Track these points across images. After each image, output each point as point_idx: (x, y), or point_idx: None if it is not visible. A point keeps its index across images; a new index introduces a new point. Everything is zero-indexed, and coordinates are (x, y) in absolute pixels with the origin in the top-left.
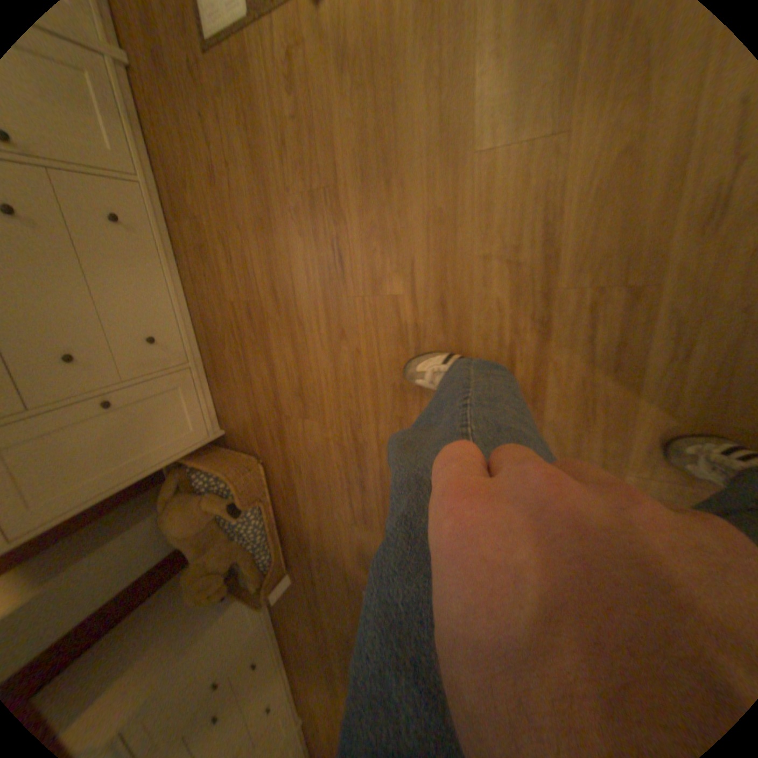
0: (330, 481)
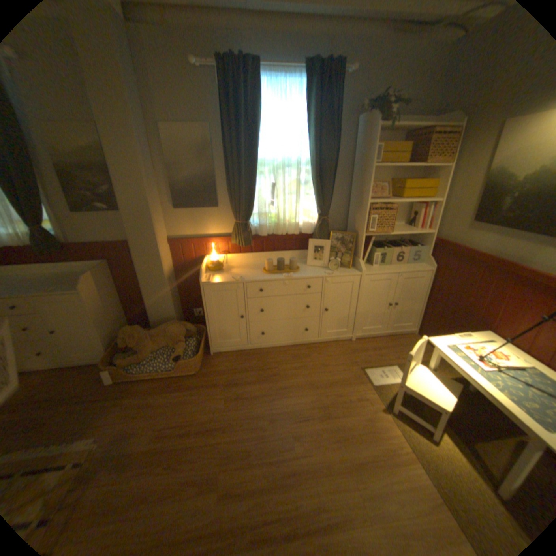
0: (185, 418)
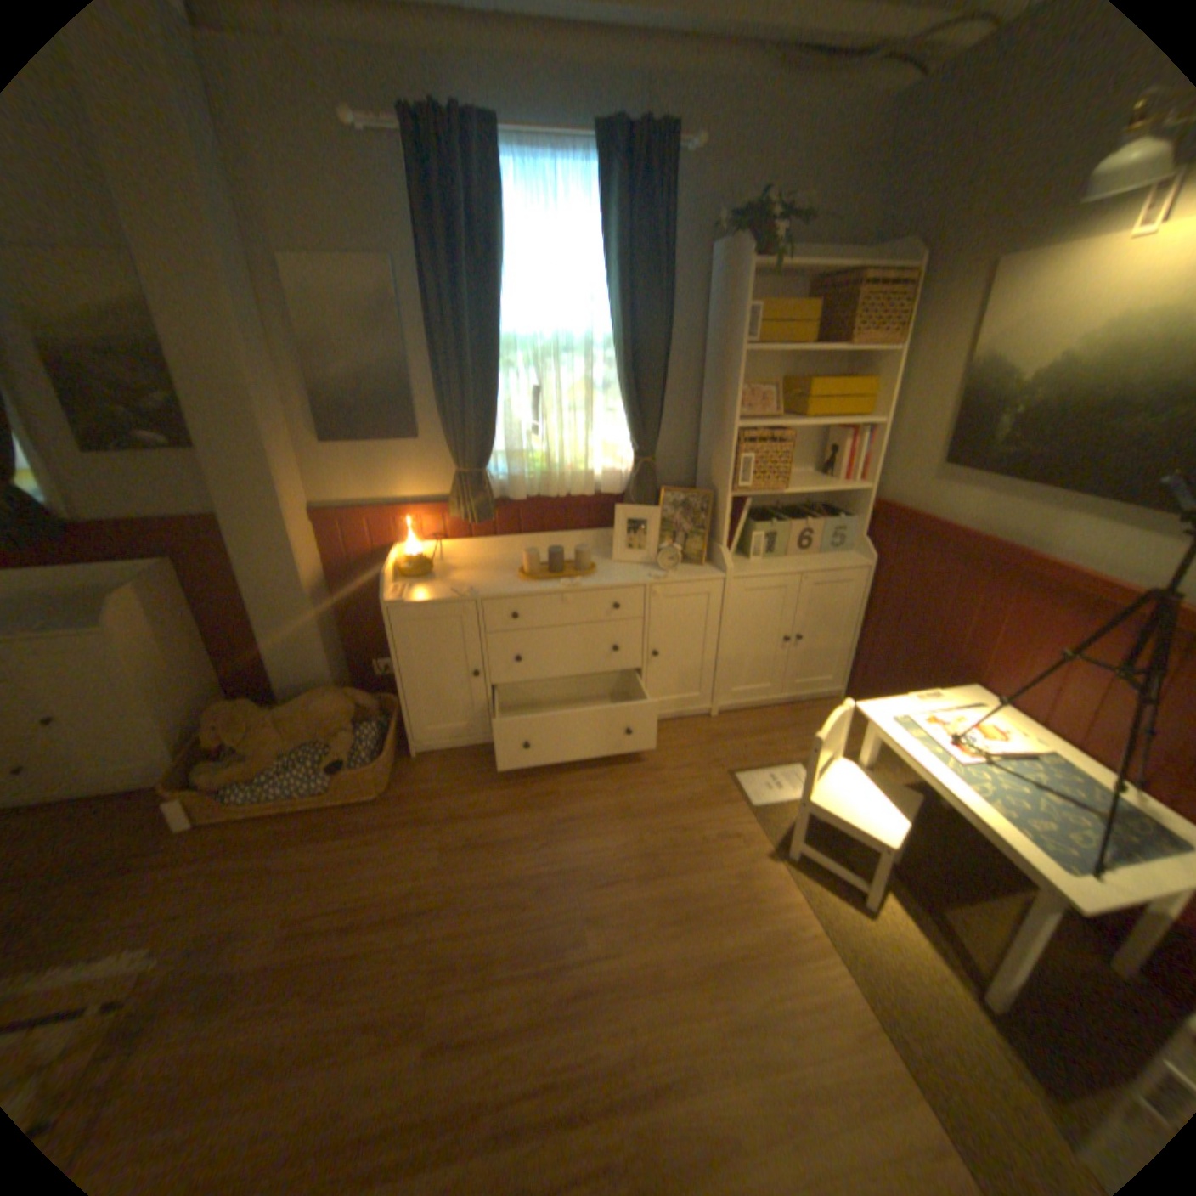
0: (353, 892)
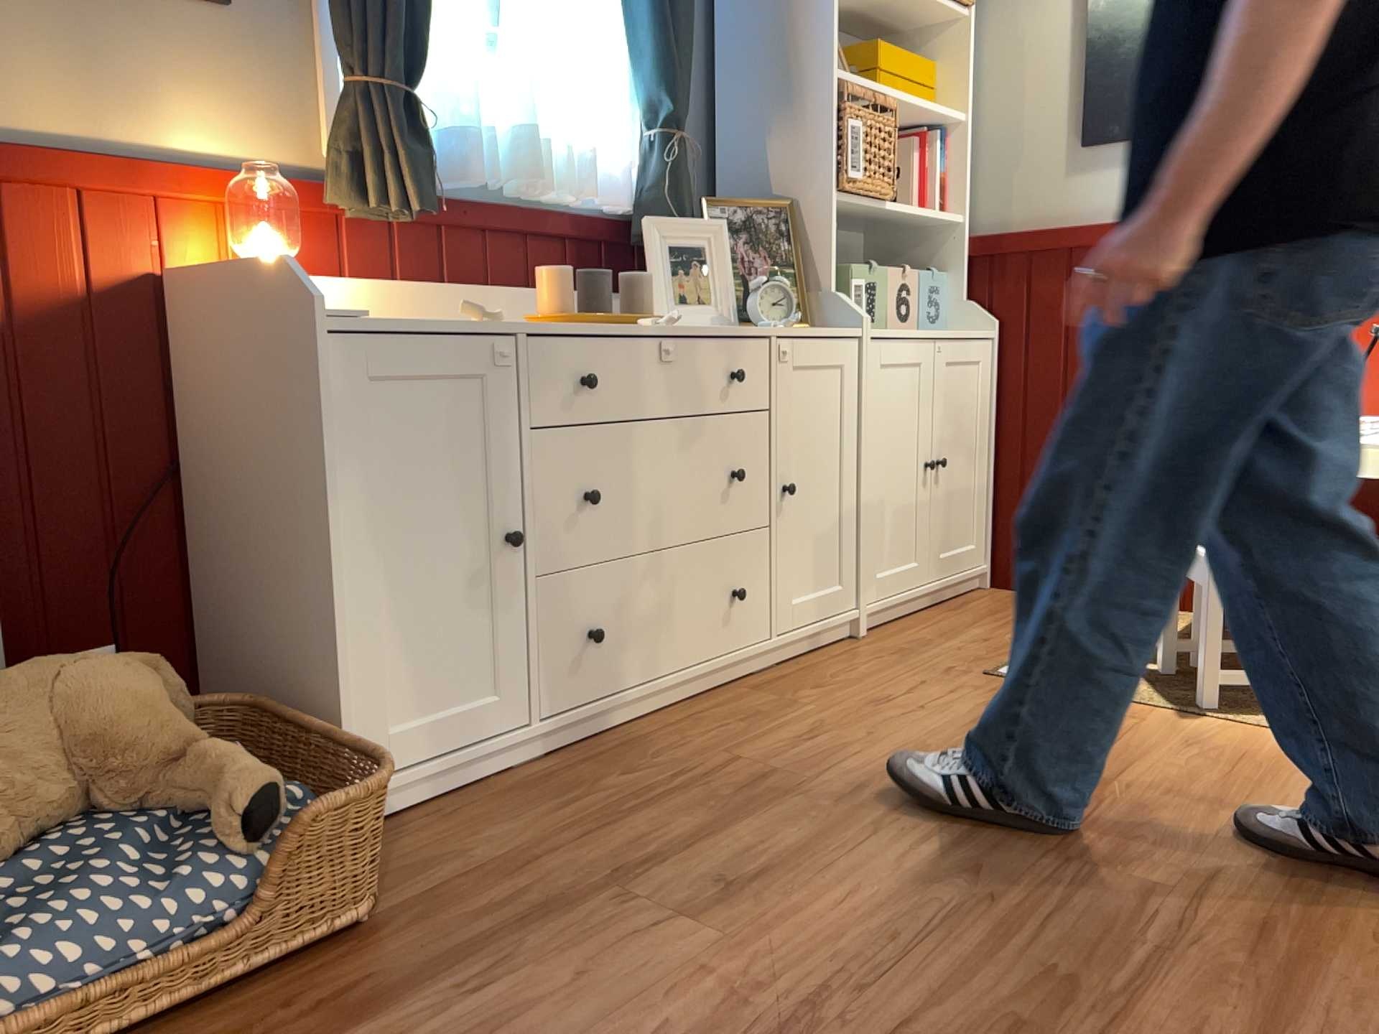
0: None
